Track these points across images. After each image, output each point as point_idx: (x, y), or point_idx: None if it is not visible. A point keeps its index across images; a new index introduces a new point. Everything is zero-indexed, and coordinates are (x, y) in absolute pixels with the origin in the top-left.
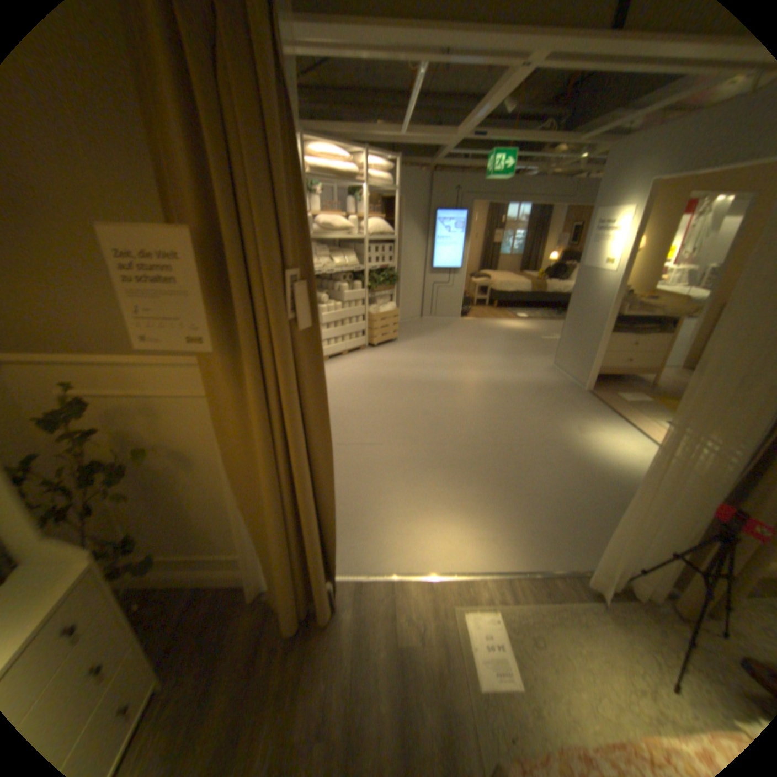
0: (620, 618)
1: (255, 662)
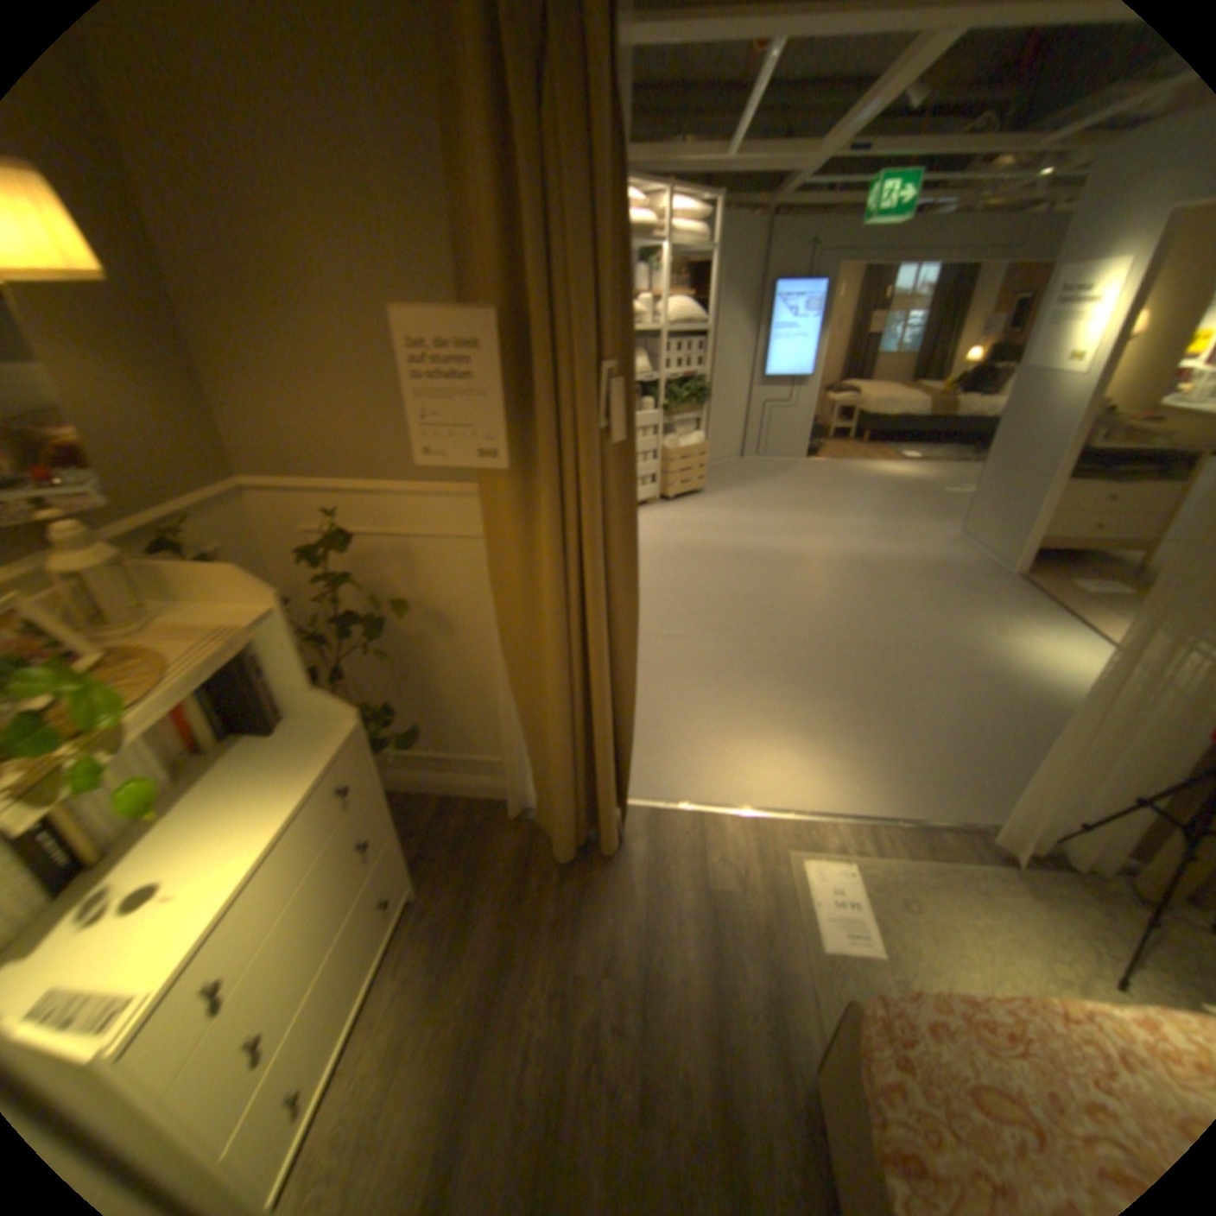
0: (1043, 890)
1: (524, 886)
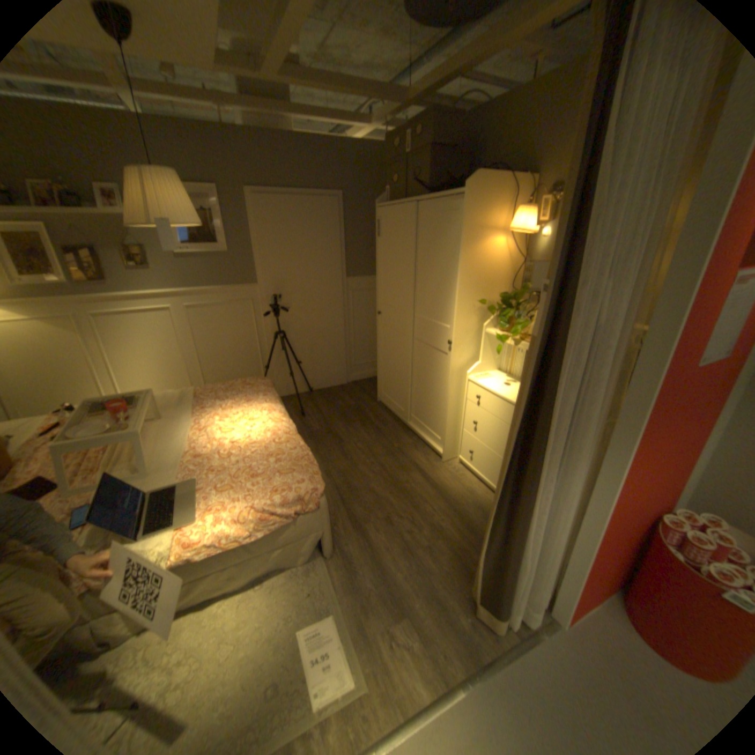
0: None
1: None
